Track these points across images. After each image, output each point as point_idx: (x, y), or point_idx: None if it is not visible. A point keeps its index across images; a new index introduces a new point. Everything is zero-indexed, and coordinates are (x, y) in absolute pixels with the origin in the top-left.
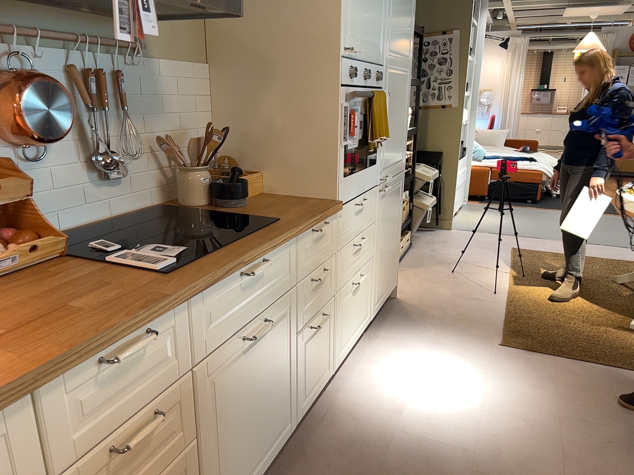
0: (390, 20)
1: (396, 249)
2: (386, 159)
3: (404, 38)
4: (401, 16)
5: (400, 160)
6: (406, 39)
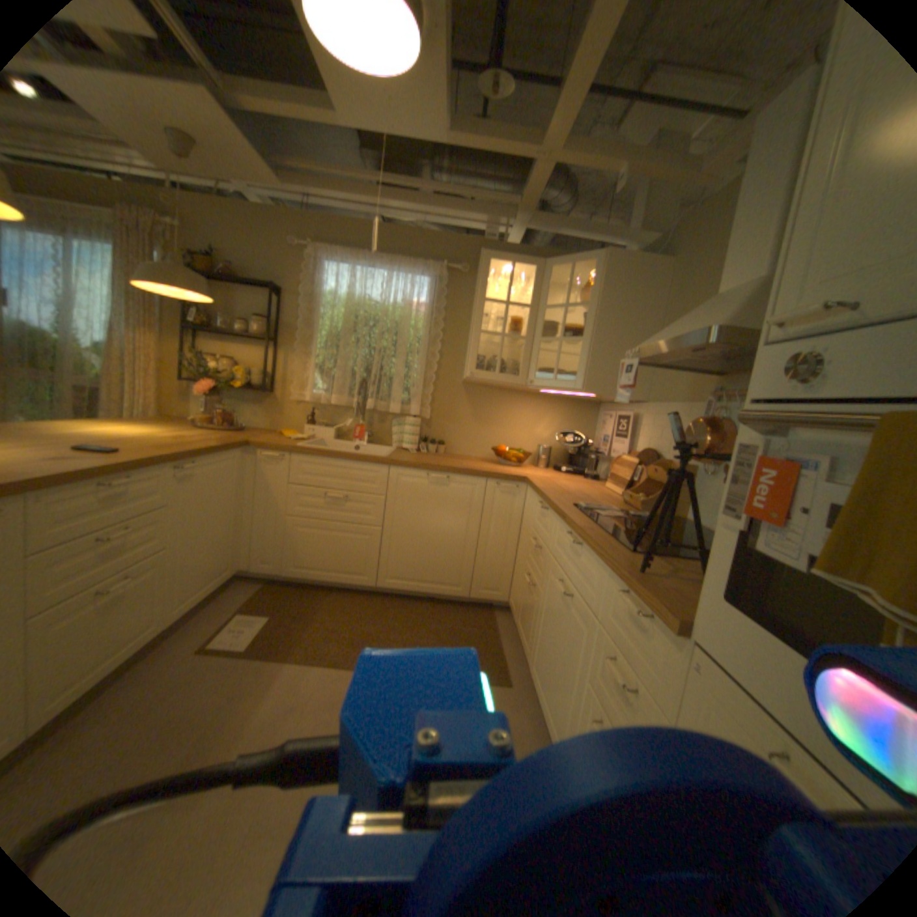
0: None
1: None
2: None
3: None
4: None
5: None
6: None
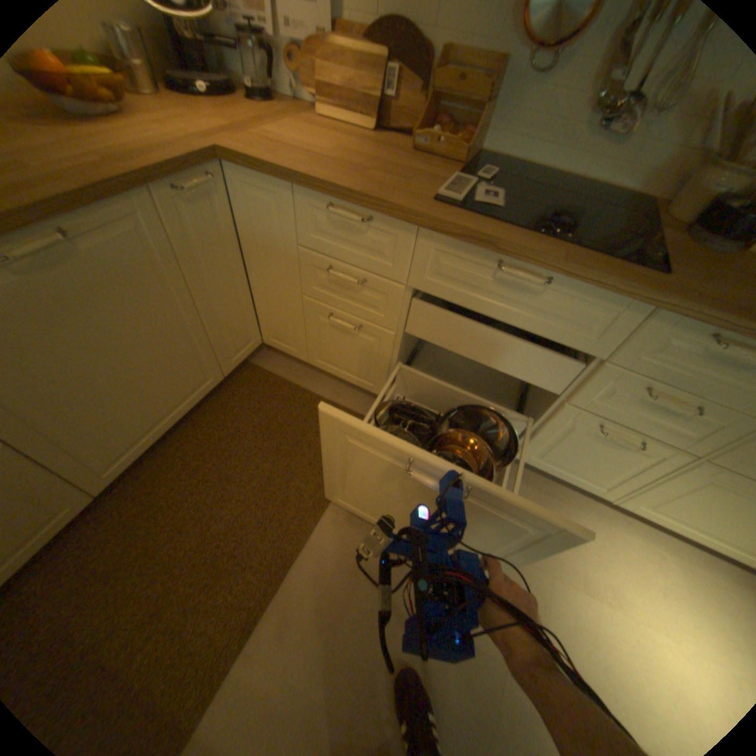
0: None
1: None
2: None
3: None
4: None
5: None
6: None
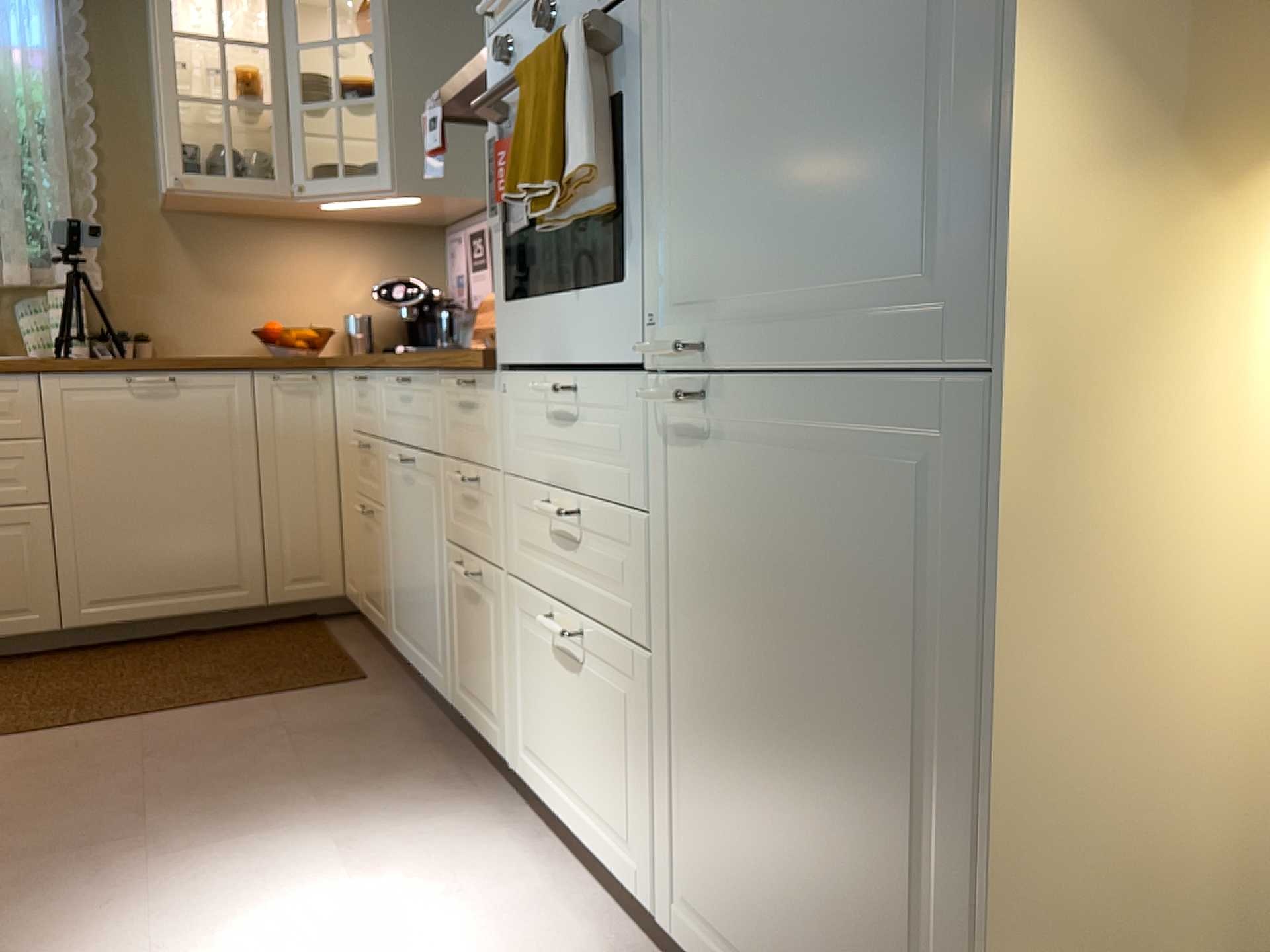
0: None
1: None
2: (699, 264)
3: None
4: None
5: (919, 284)
6: None
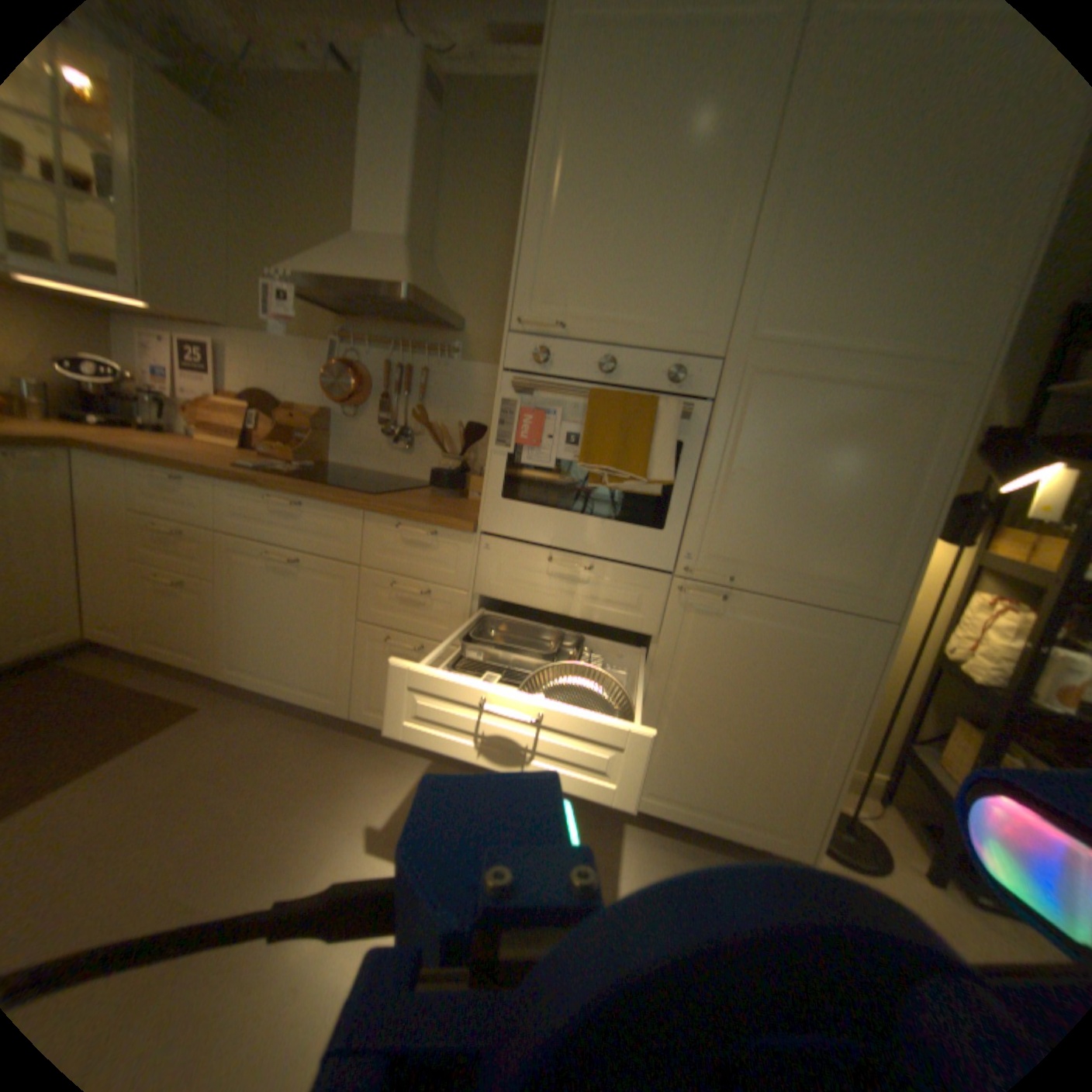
0: (777, 262)
1: (817, 784)
2: (727, 541)
3: (907, 298)
4: (873, 247)
5: (862, 586)
6: (928, 300)
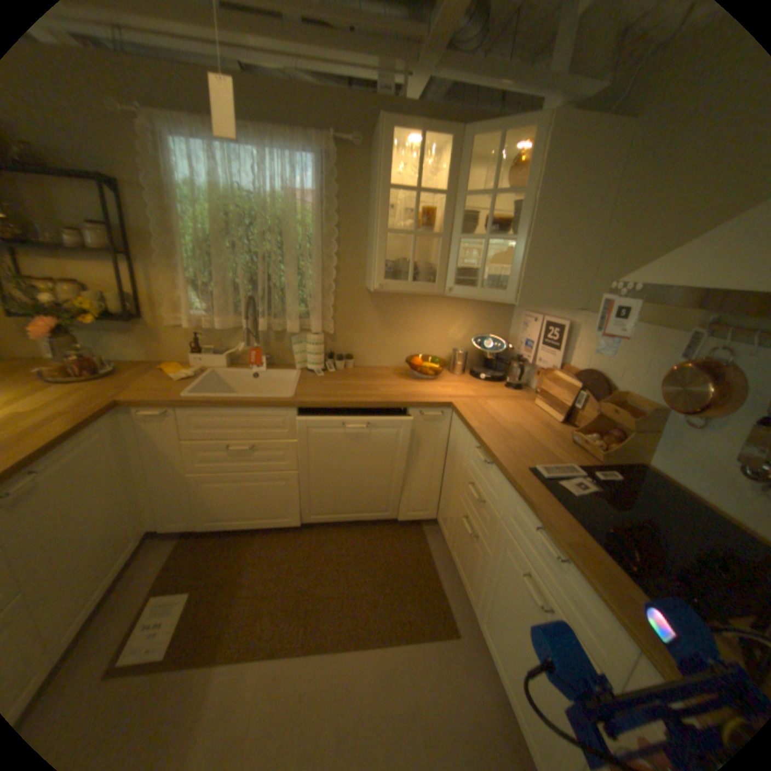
0: None
1: None
2: None
3: None
4: None
5: None
6: None
